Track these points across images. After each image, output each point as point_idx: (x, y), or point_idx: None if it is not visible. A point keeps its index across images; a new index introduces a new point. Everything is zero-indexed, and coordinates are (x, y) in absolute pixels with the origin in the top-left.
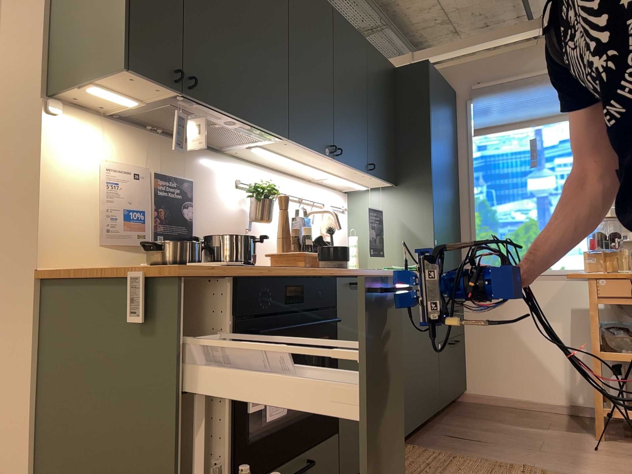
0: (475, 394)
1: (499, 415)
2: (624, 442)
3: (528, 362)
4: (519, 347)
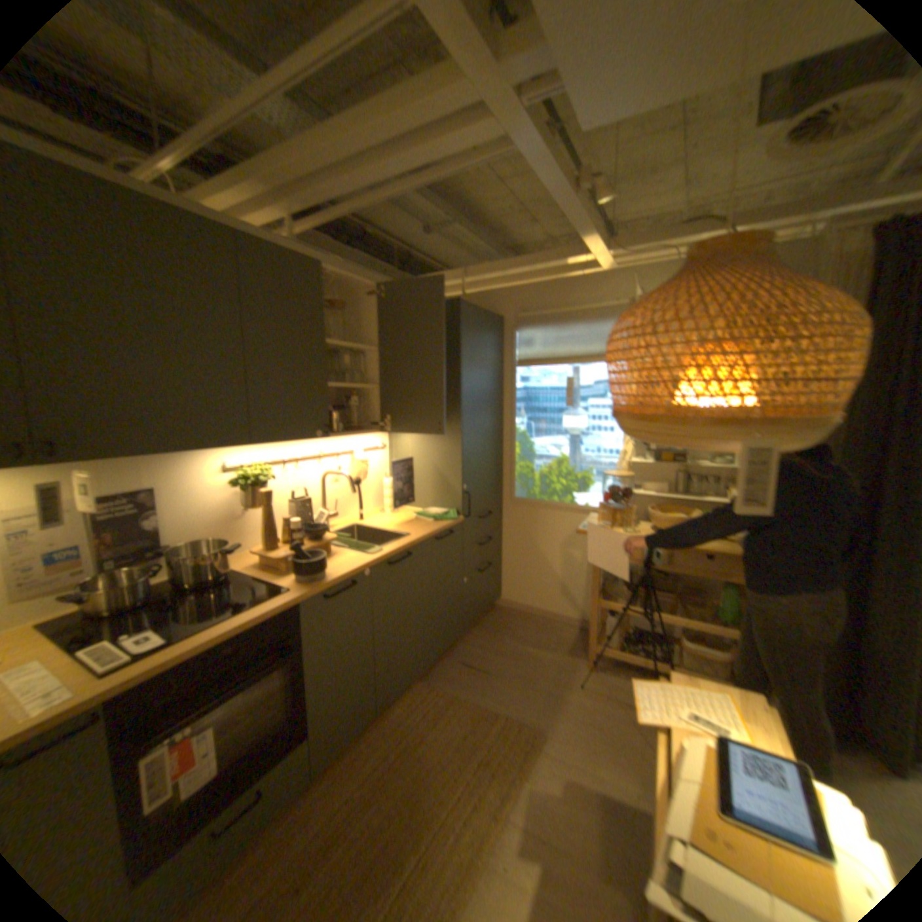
0: (507, 602)
1: (519, 630)
2: (610, 676)
3: (551, 582)
4: (545, 568)
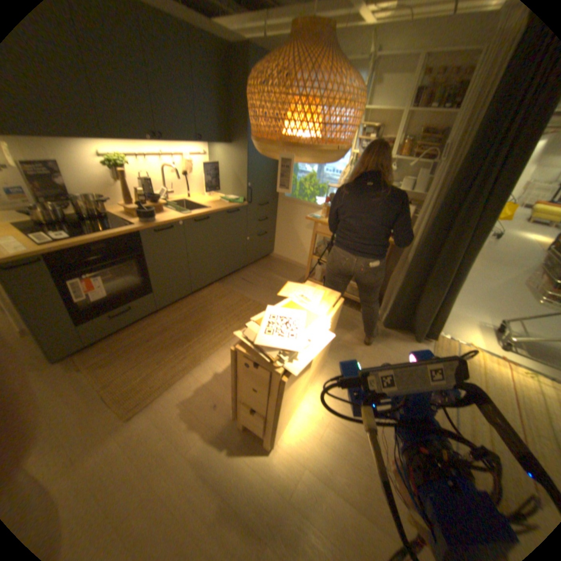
0: (276, 255)
1: (277, 269)
2: None
3: (298, 247)
4: (296, 239)
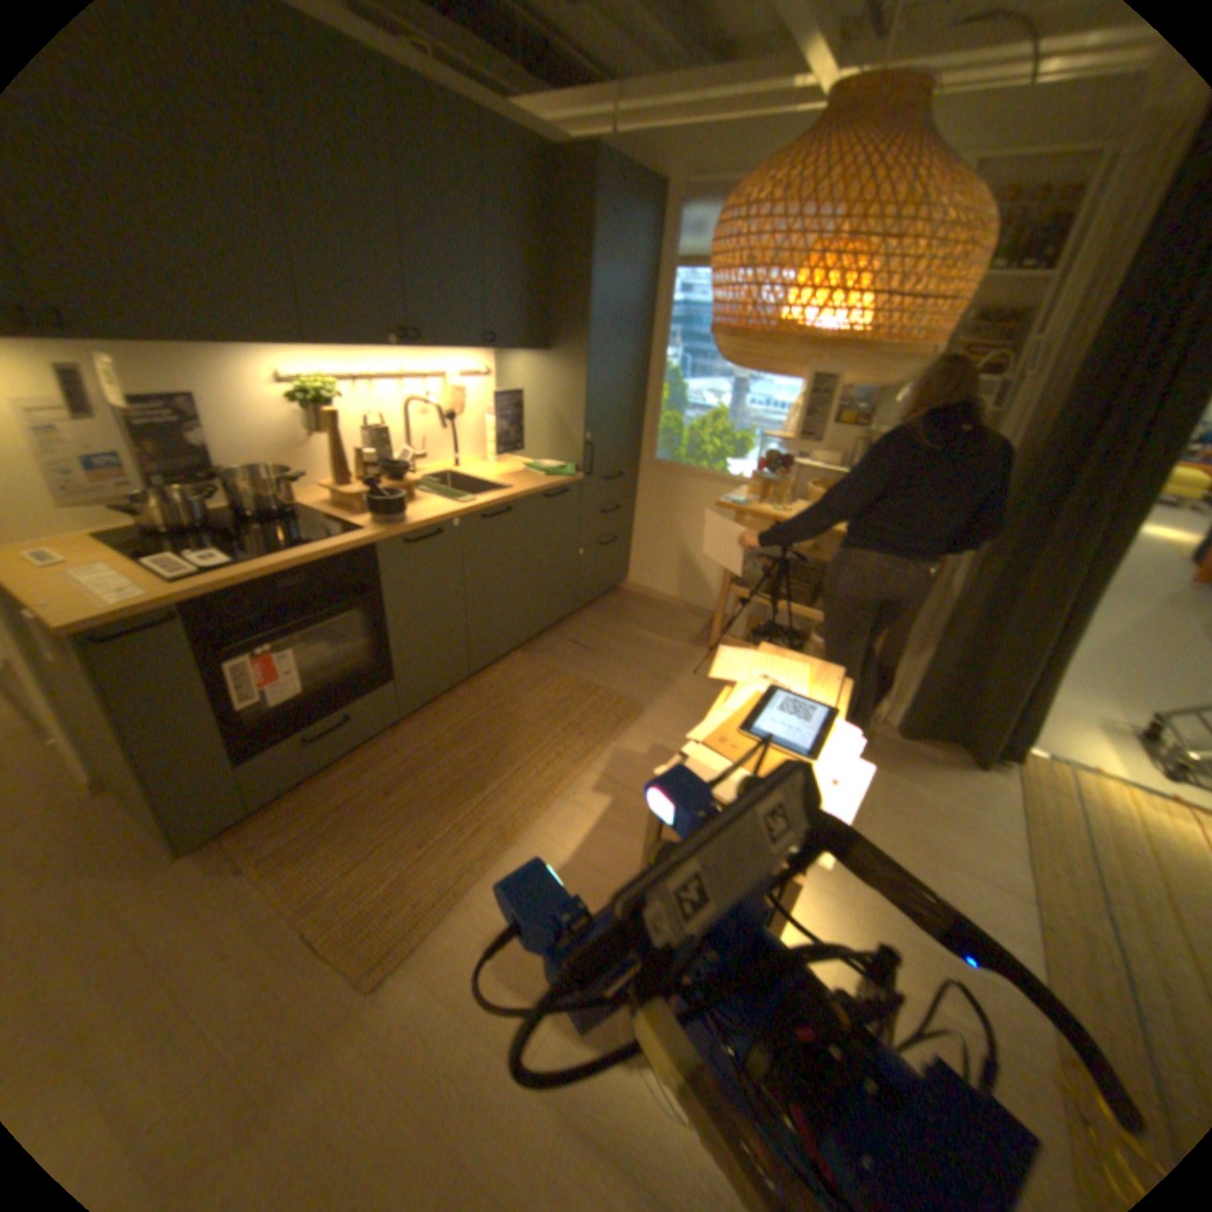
0: (633, 586)
1: (641, 616)
2: None
3: (686, 567)
4: (681, 551)
